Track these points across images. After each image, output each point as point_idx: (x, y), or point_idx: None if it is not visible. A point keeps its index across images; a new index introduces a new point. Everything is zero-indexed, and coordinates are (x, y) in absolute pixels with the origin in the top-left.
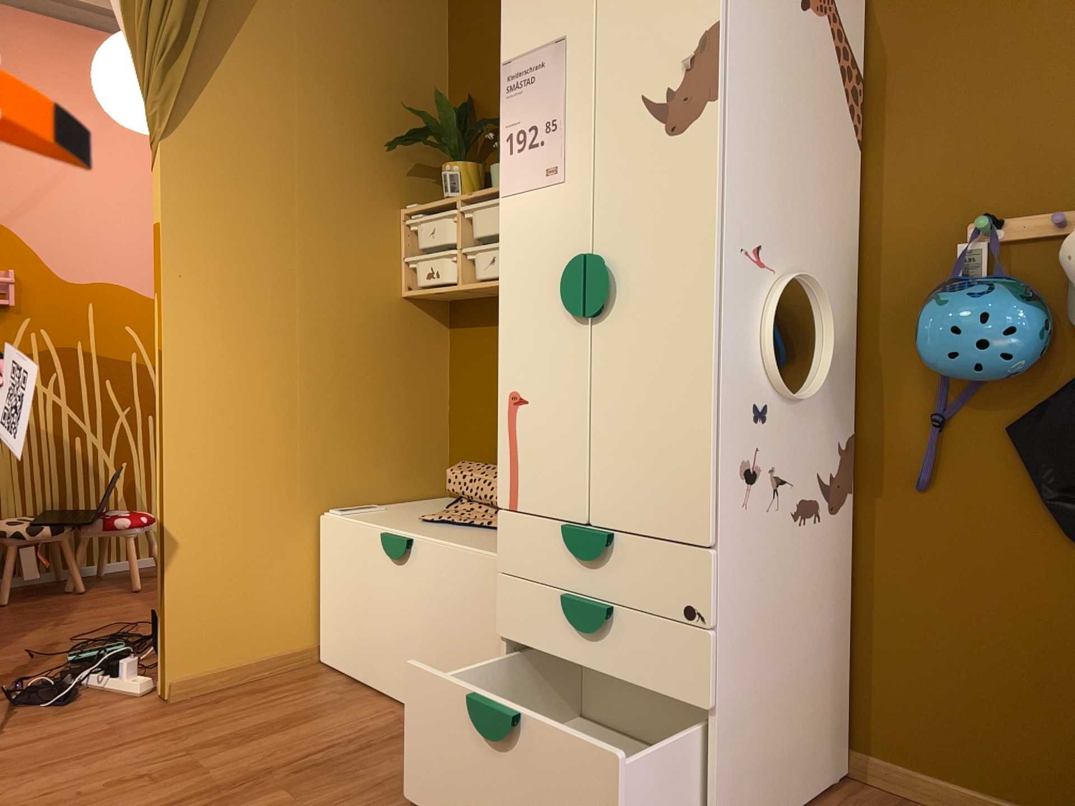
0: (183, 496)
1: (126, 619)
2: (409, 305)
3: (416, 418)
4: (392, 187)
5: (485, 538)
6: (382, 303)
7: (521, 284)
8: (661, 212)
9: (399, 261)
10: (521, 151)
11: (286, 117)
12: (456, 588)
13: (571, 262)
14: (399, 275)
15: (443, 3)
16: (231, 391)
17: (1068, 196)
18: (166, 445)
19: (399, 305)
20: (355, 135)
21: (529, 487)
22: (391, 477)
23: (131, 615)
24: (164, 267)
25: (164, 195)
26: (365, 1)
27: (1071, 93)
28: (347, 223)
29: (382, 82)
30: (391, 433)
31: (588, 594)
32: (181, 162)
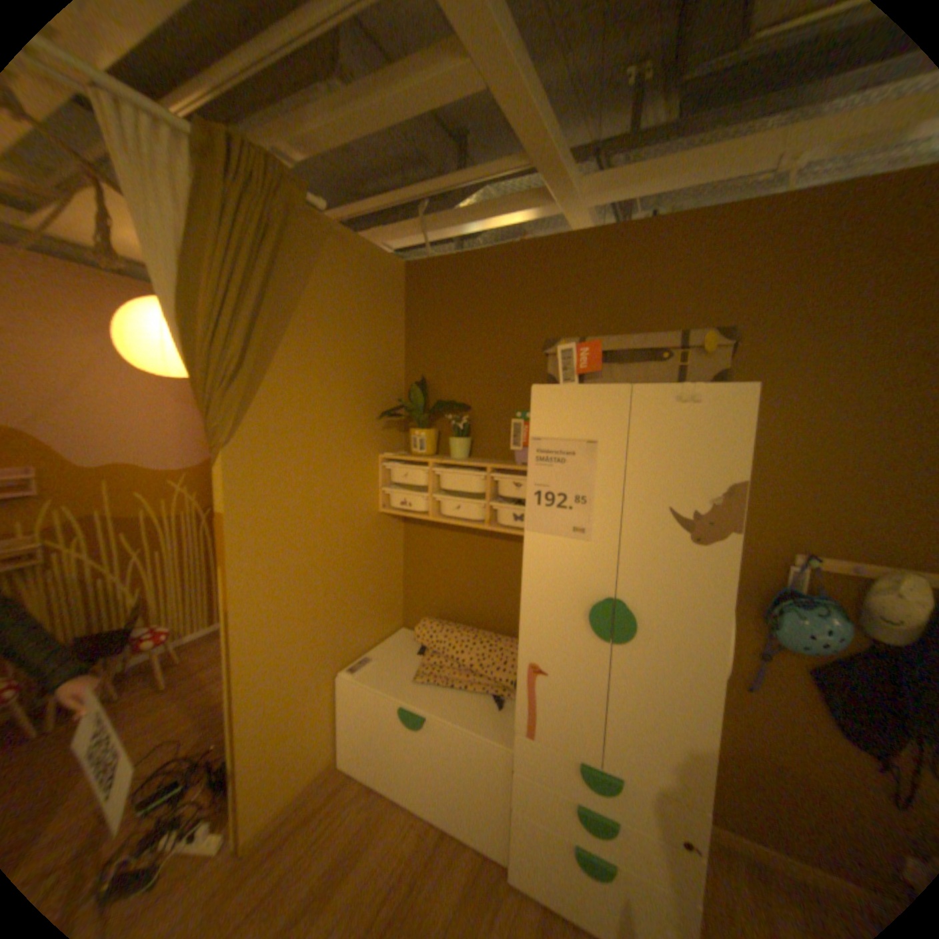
0: (246, 713)
1: (165, 735)
2: (382, 516)
3: (386, 587)
4: (373, 441)
5: (473, 709)
6: (368, 521)
7: (544, 597)
8: (683, 592)
9: (378, 489)
10: (549, 506)
11: (309, 408)
12: (467, 760)
13: (601, 605)
14: (378, 499)
15: (401, 306)
16: (277, 621)
17: (863, 554)
18: (232, 681)
19: (377, 518)
20: (352, 410)
21: (546, 729)
22: (373, 630)
23: (168, 729)
24: (225, 548)
25: (223, 492)
26: (357, 311)
27: (871, 496)
28: (348, 474)
29: (367, 368)
30: (373, 603)
31: (599, 811)
32: (235, 462)
